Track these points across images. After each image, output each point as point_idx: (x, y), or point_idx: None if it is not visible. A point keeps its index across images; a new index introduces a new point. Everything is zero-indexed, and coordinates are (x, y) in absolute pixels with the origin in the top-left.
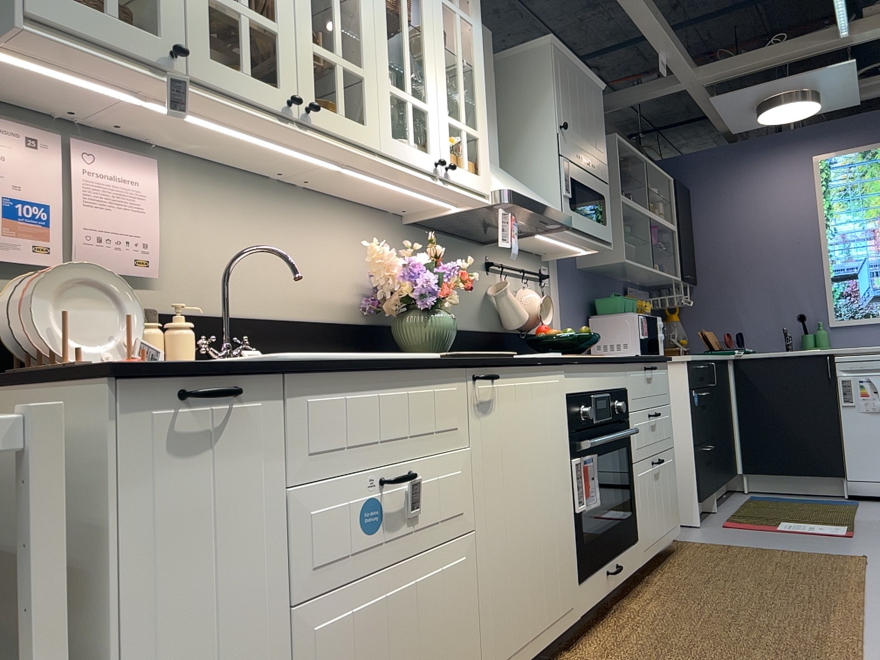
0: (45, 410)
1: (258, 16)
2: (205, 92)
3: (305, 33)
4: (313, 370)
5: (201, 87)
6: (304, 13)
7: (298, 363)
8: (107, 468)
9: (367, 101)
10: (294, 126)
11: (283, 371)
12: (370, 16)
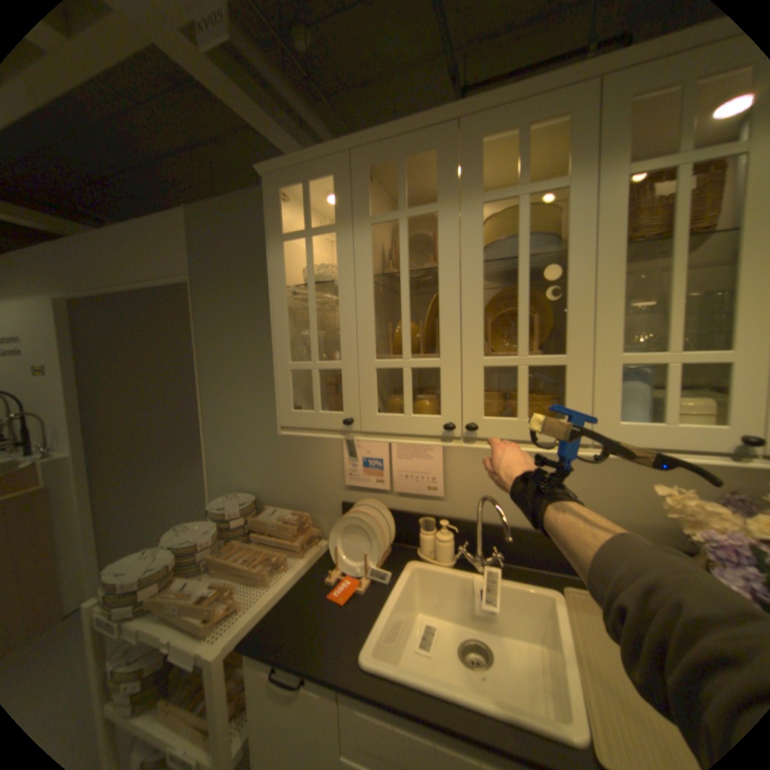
0: (215, 658)
1: (420, 362)
2: (376, 437)
3: (473, 352)
4: (358, 699)
5: (378, 432)
6: (473, 332)
7: (345, 689)
8: (247, 687)
9: (570, 391)
10: (461, 441)
11: (332, 689)
12: (586, 281)
